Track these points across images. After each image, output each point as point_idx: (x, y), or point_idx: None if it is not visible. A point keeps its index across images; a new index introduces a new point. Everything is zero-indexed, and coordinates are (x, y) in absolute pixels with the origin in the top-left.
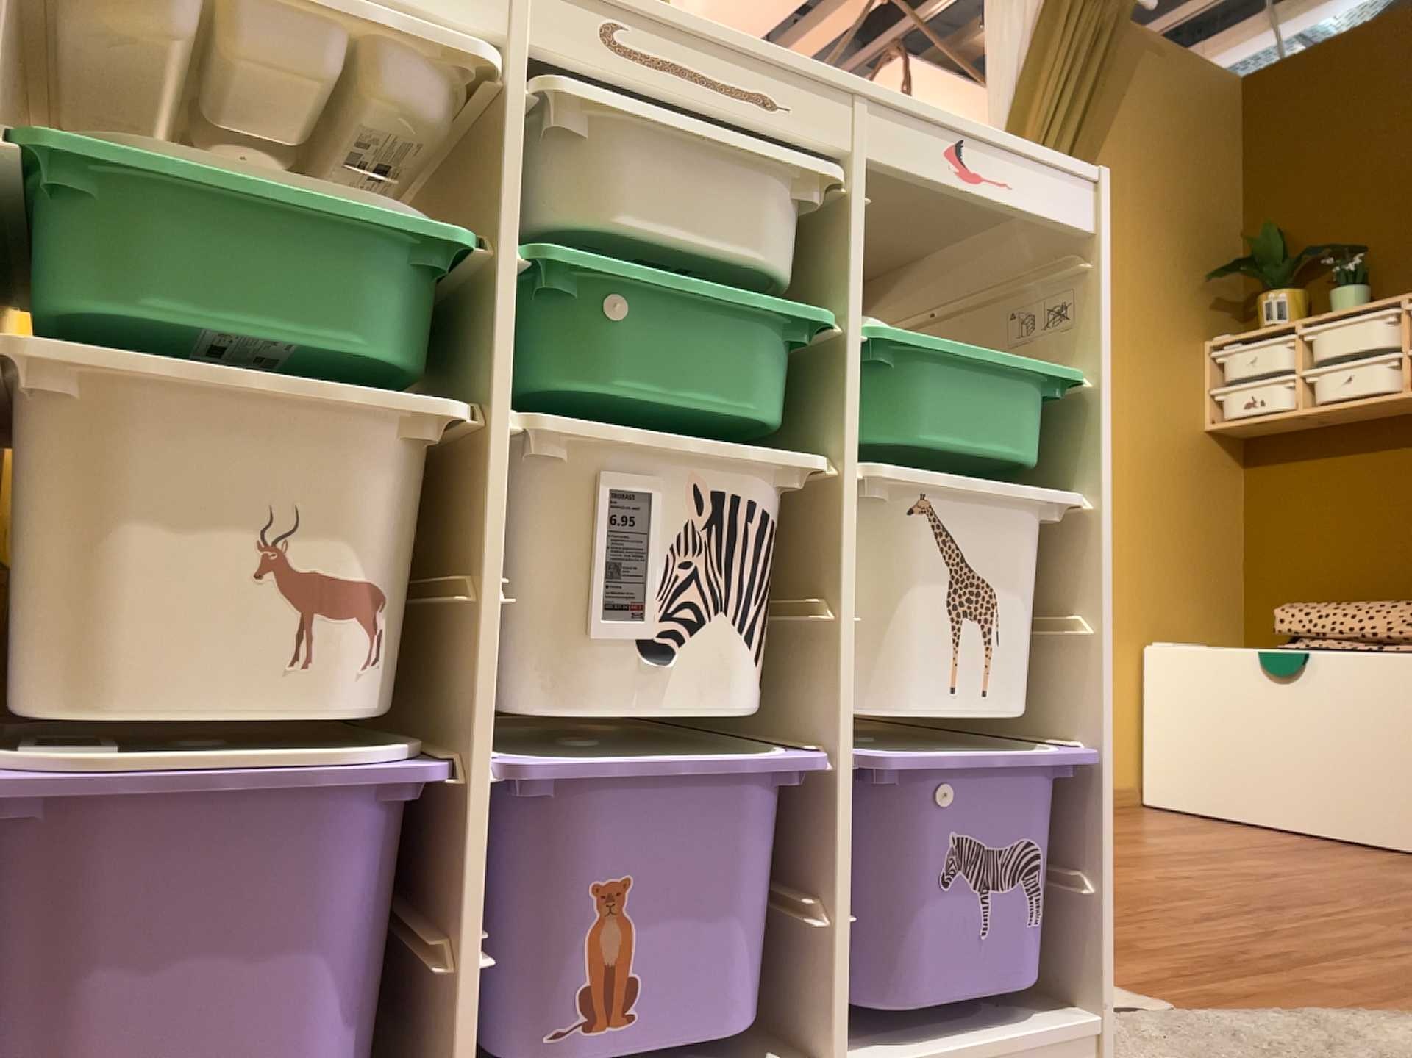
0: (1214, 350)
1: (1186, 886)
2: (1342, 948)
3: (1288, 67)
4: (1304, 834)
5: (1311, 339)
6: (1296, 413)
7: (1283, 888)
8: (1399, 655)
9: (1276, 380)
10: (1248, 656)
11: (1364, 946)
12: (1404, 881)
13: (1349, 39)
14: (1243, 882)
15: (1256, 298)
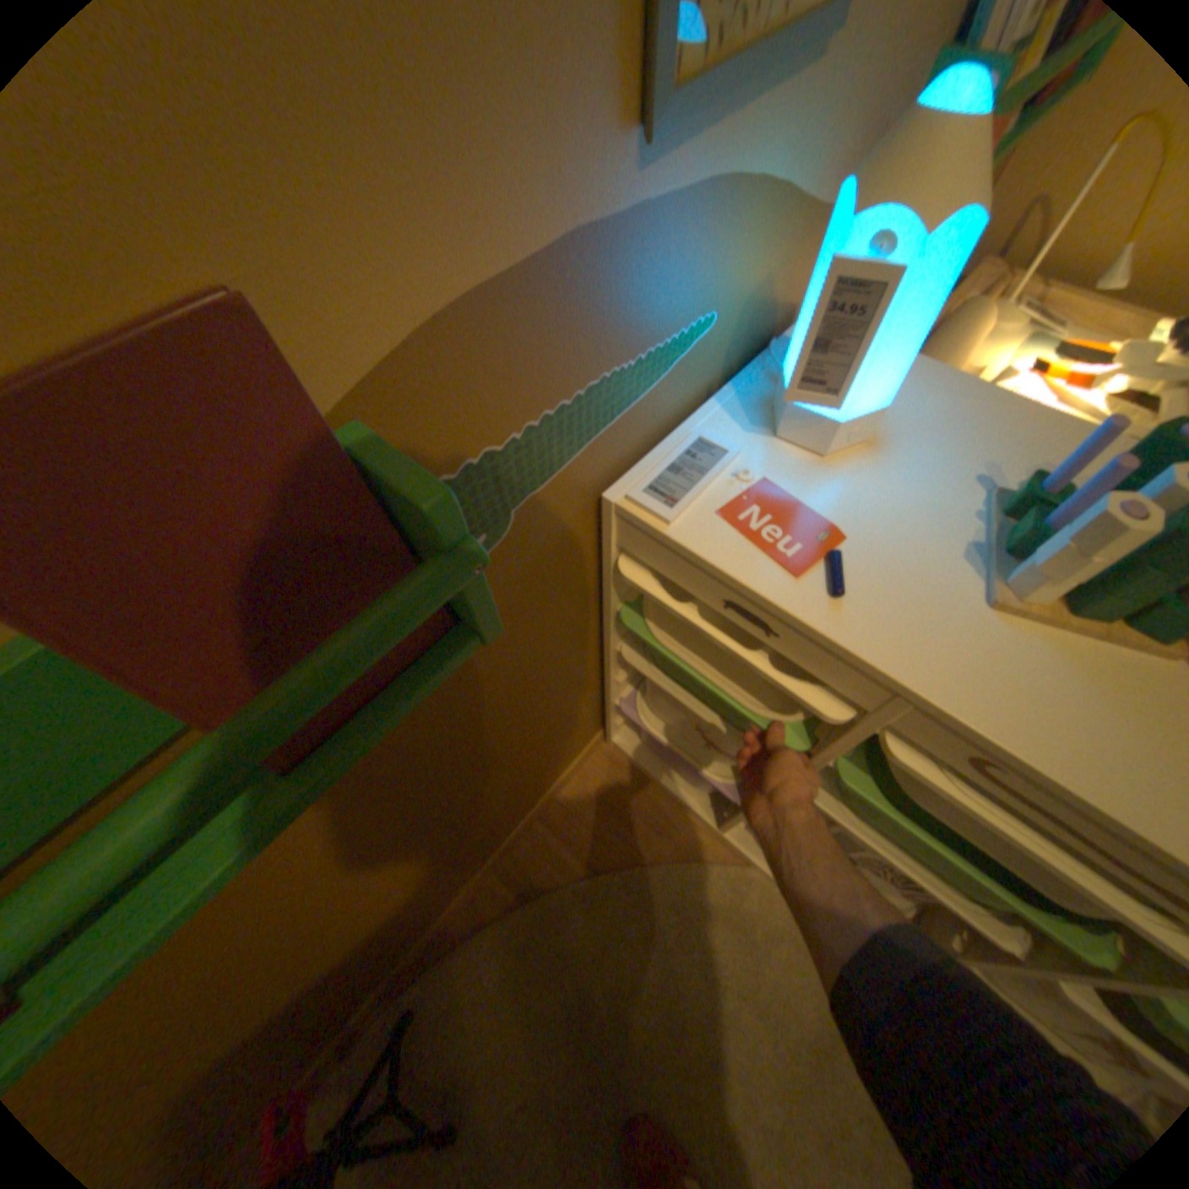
0: None
1: None
2: None
3: None
4: None
5: None
6: None
7: None
8: None
9: None
10: None
11: None
12: None
13: None
14: None
15: None
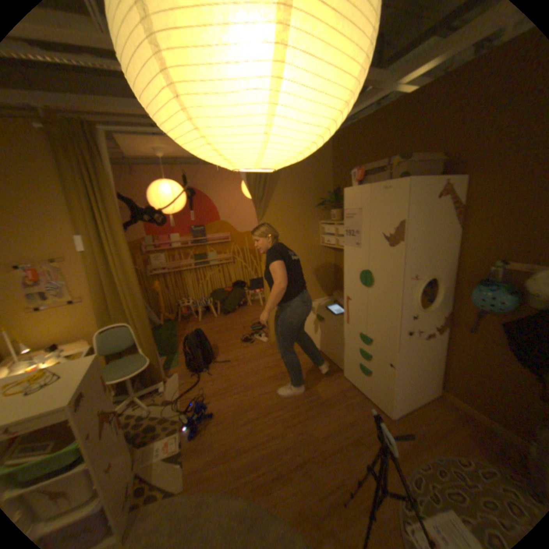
0: (322, 225)
1: (259, 405)
2: (256, 449)
3: (343, 130)
4: (325, 356)
5: (340, 227)
6: (337, 247)
7: (282, 403)
8: (338, 328)
9: (334, 237)
10: (315, 317)
11: (263, 447)
12: (317, 393)
13: (356, 123)
14: (275, 400)
15: (332, 210)
